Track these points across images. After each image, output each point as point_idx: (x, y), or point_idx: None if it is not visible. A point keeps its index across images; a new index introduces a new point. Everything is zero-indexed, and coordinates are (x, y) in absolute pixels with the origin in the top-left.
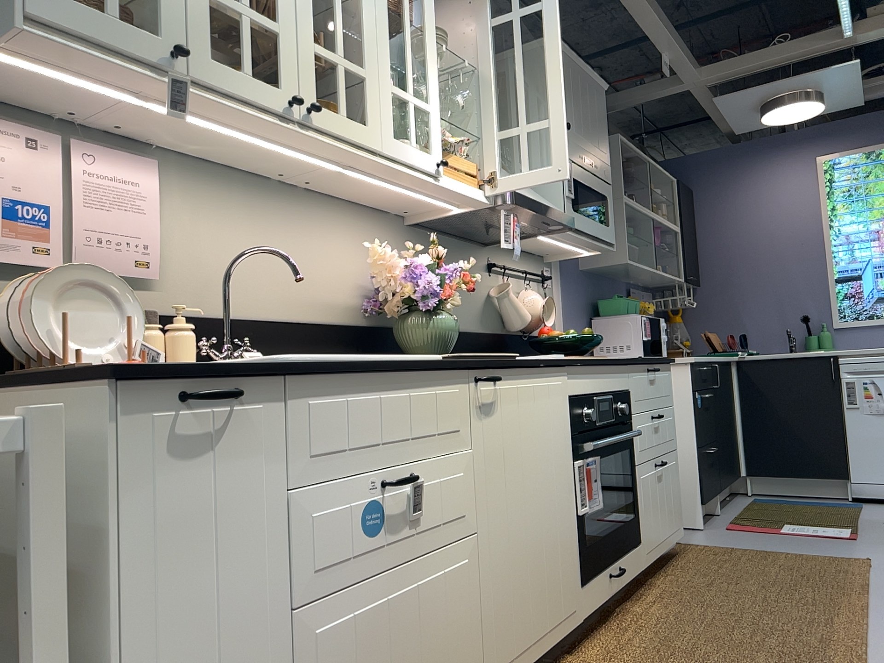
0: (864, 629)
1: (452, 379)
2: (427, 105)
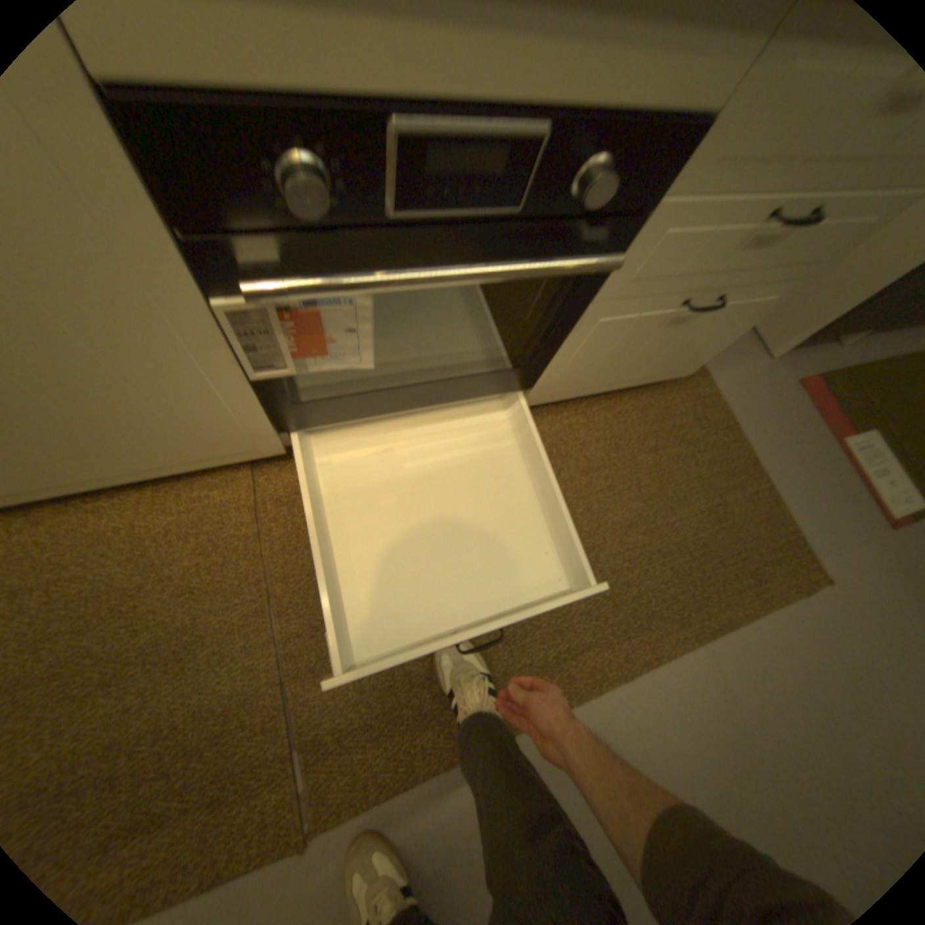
0: (585, 698)
1: None
2: None
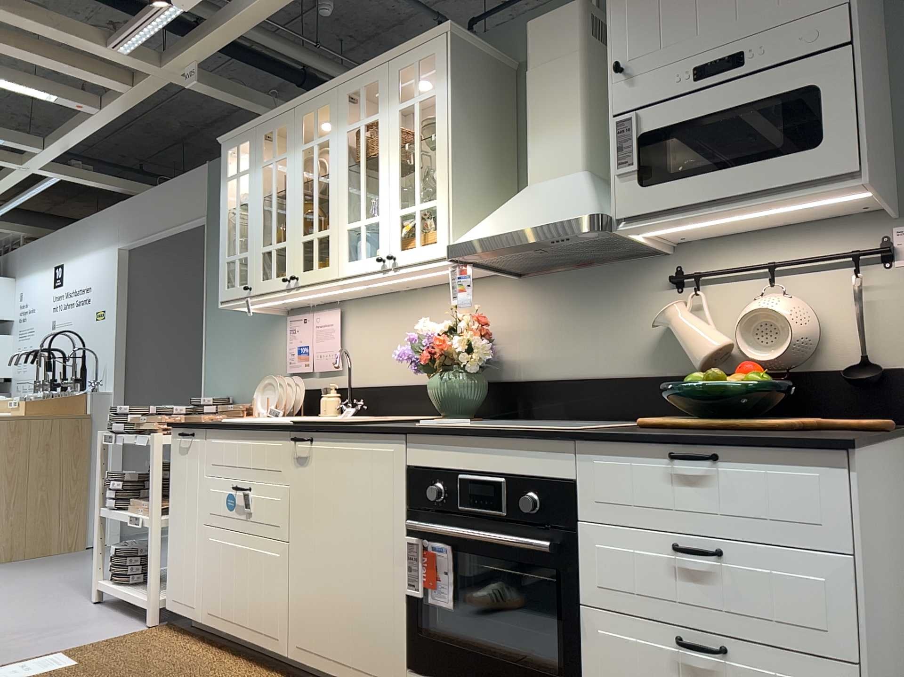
0: None
1: (277, 436)
2: (375, 217)
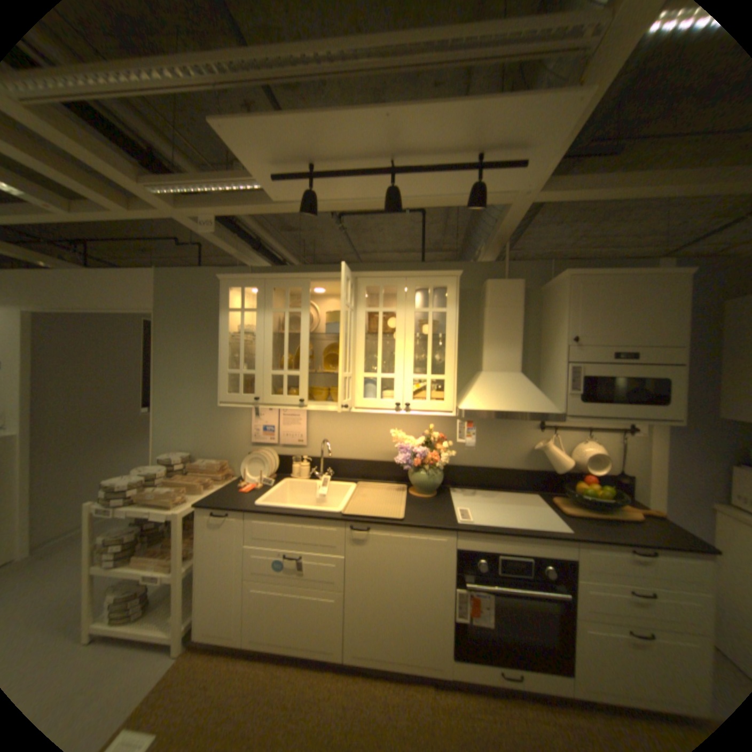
0: None
1: (333, 524)
2: (391, 375)
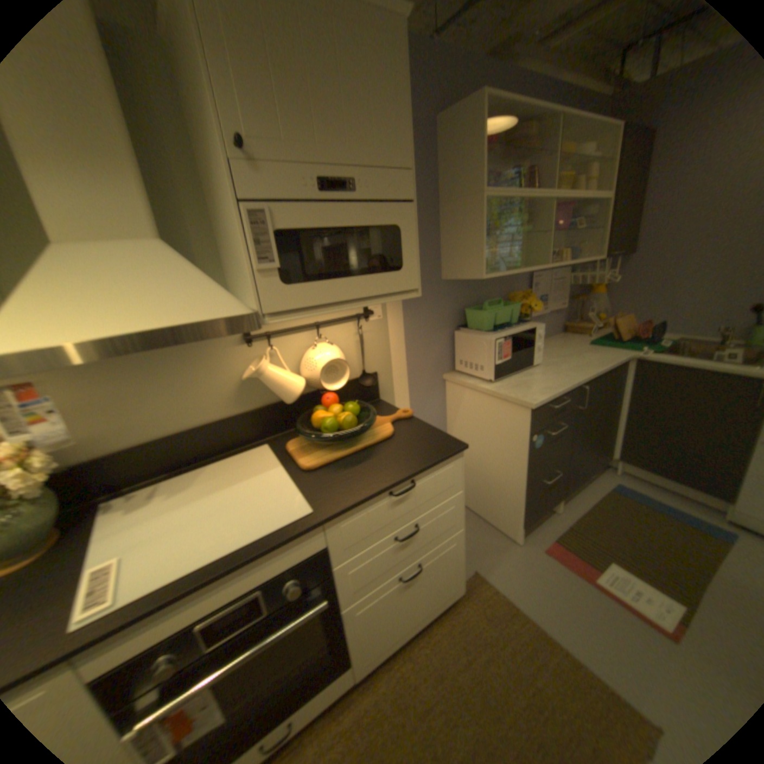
0: None
1: None
2: None
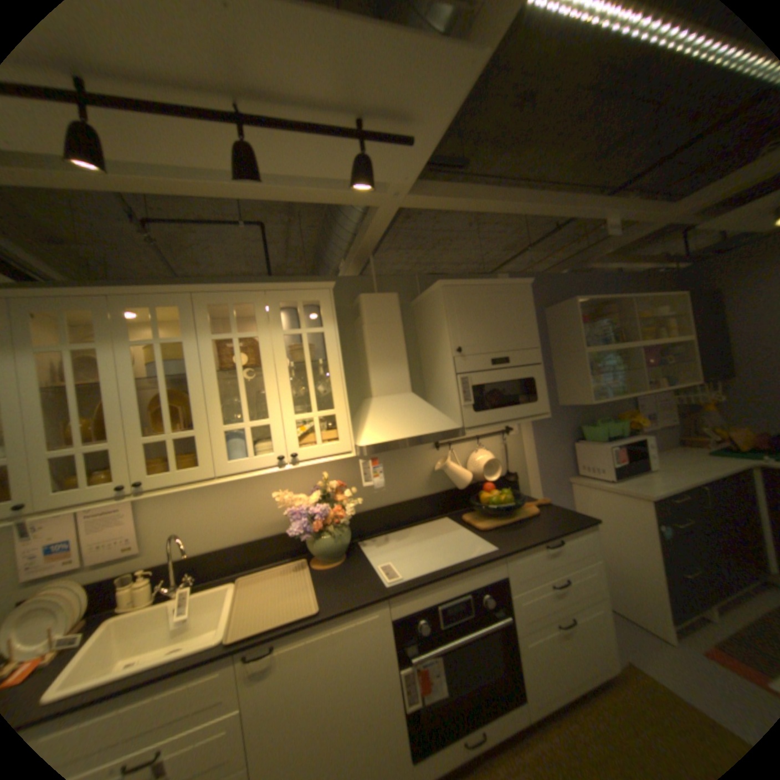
0: None
1: (212, 668)
2: (267, 421)
